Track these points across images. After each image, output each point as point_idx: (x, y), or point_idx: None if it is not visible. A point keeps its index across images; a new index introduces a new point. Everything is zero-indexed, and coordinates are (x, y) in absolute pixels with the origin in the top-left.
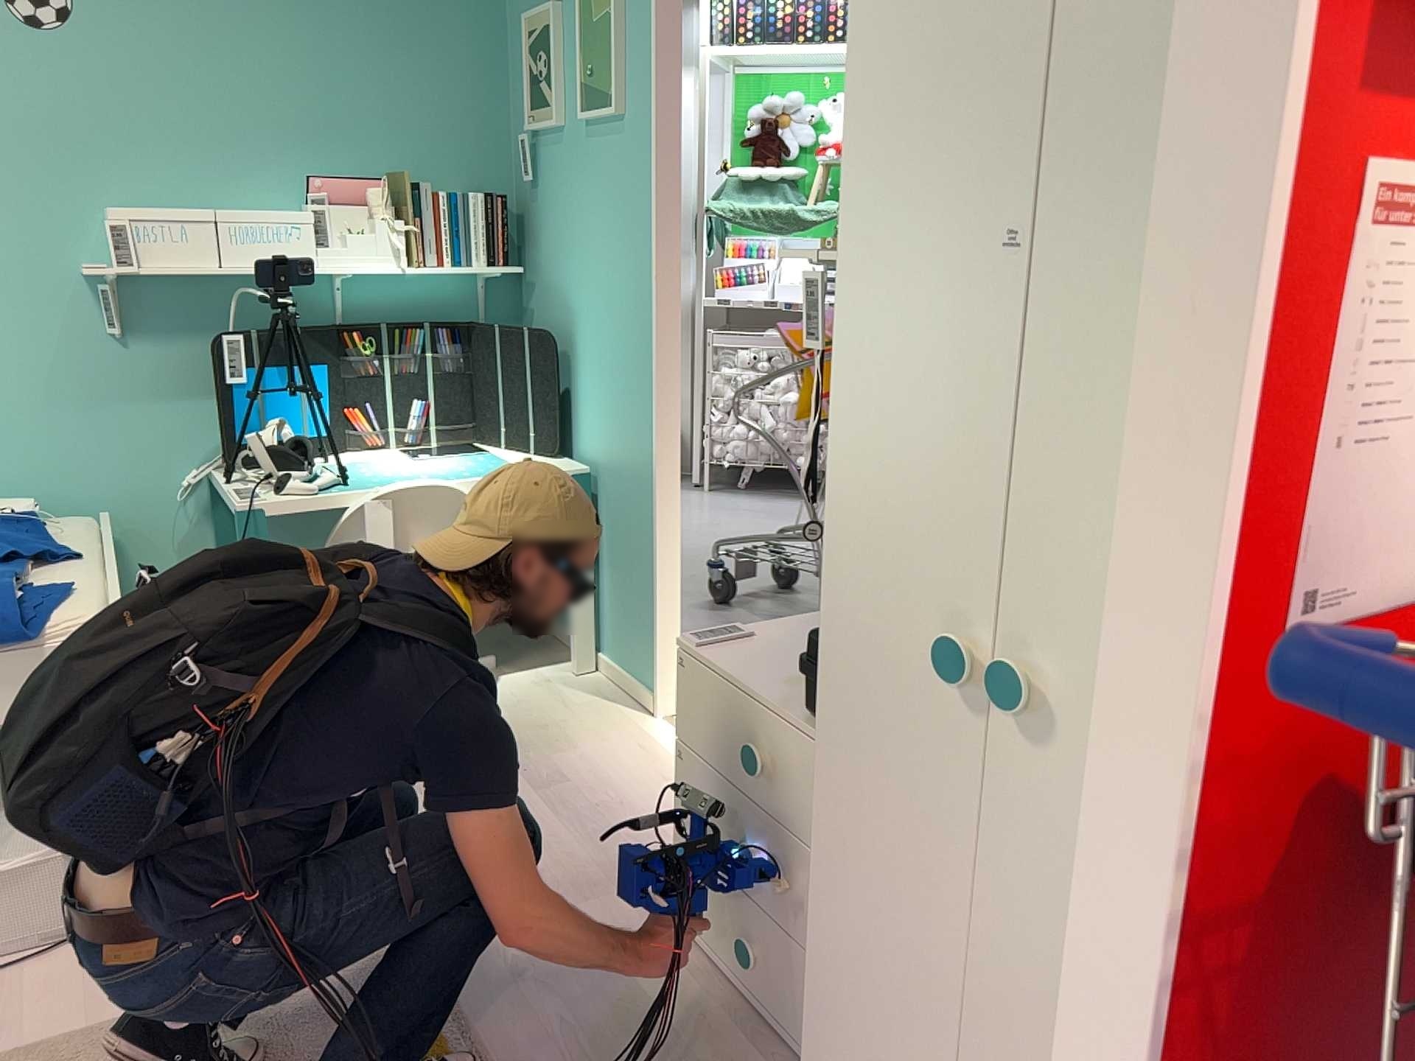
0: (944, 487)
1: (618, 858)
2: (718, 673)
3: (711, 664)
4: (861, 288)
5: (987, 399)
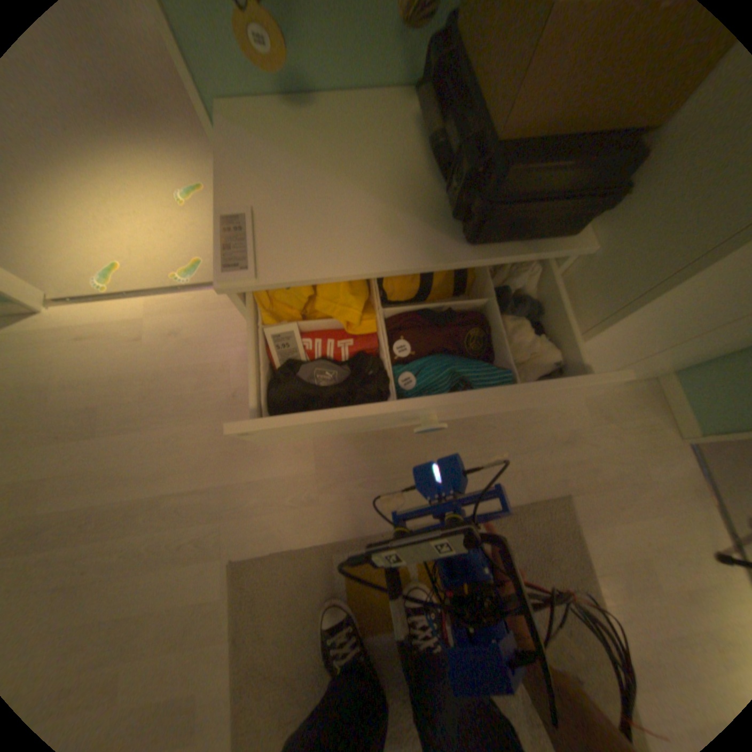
0: None
1: (215, 401)
2: (313, 278)
3: (304, 277)
4: None
5: None
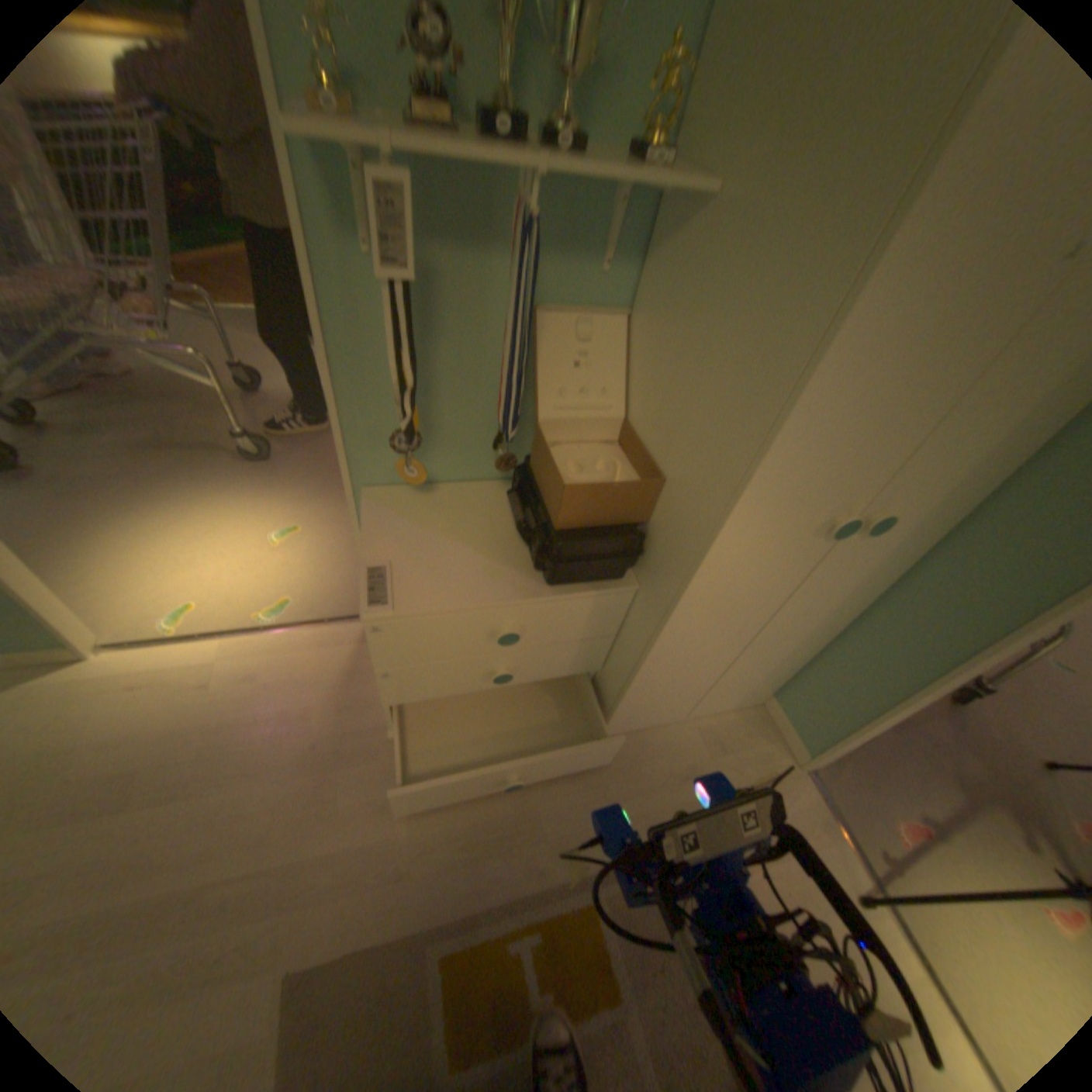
0: (879, 443)
1: (290, 756)
2: (434, 611)
3: (428, 610)
4: (893, 299)
5: (953, 383)
